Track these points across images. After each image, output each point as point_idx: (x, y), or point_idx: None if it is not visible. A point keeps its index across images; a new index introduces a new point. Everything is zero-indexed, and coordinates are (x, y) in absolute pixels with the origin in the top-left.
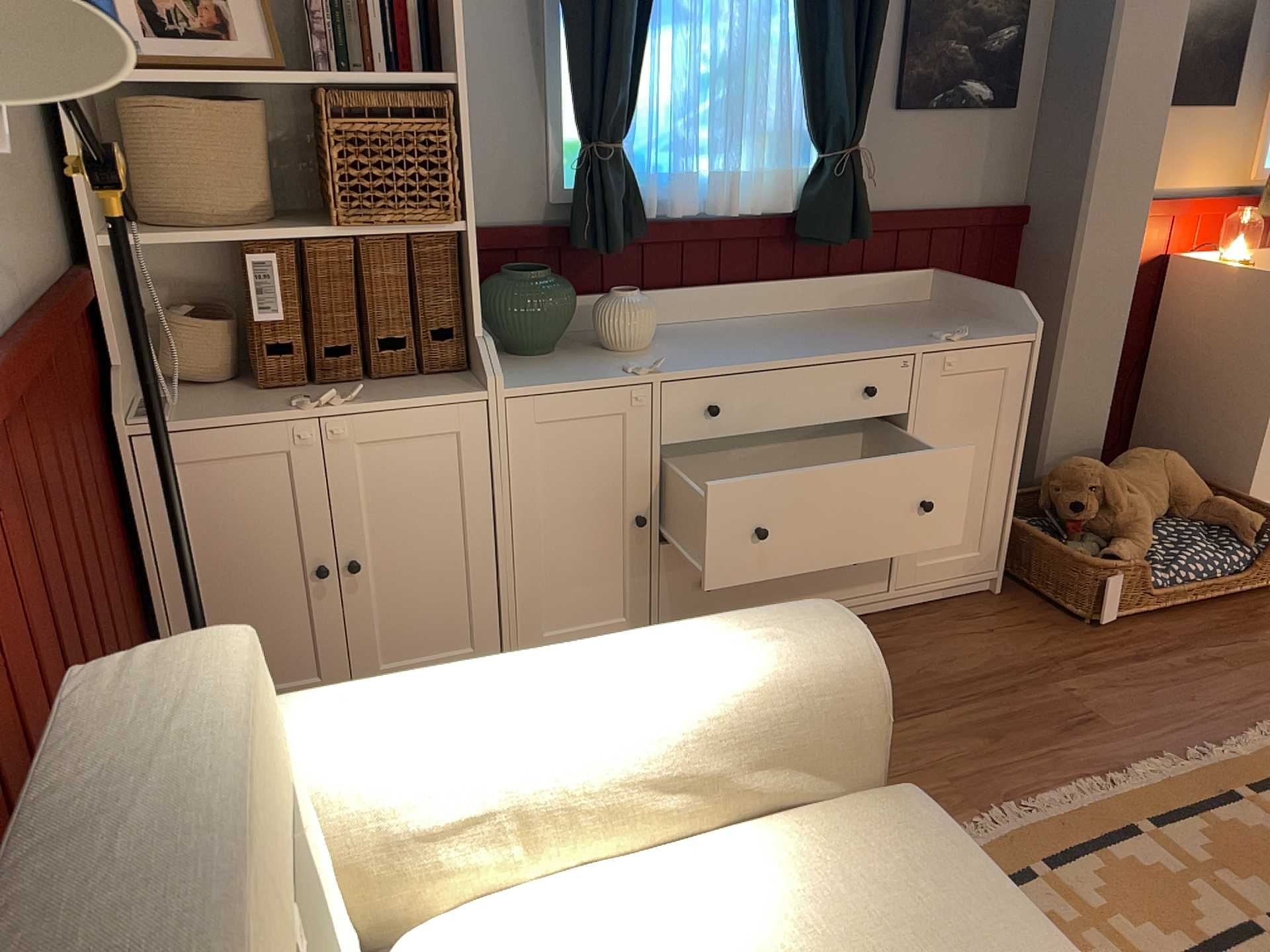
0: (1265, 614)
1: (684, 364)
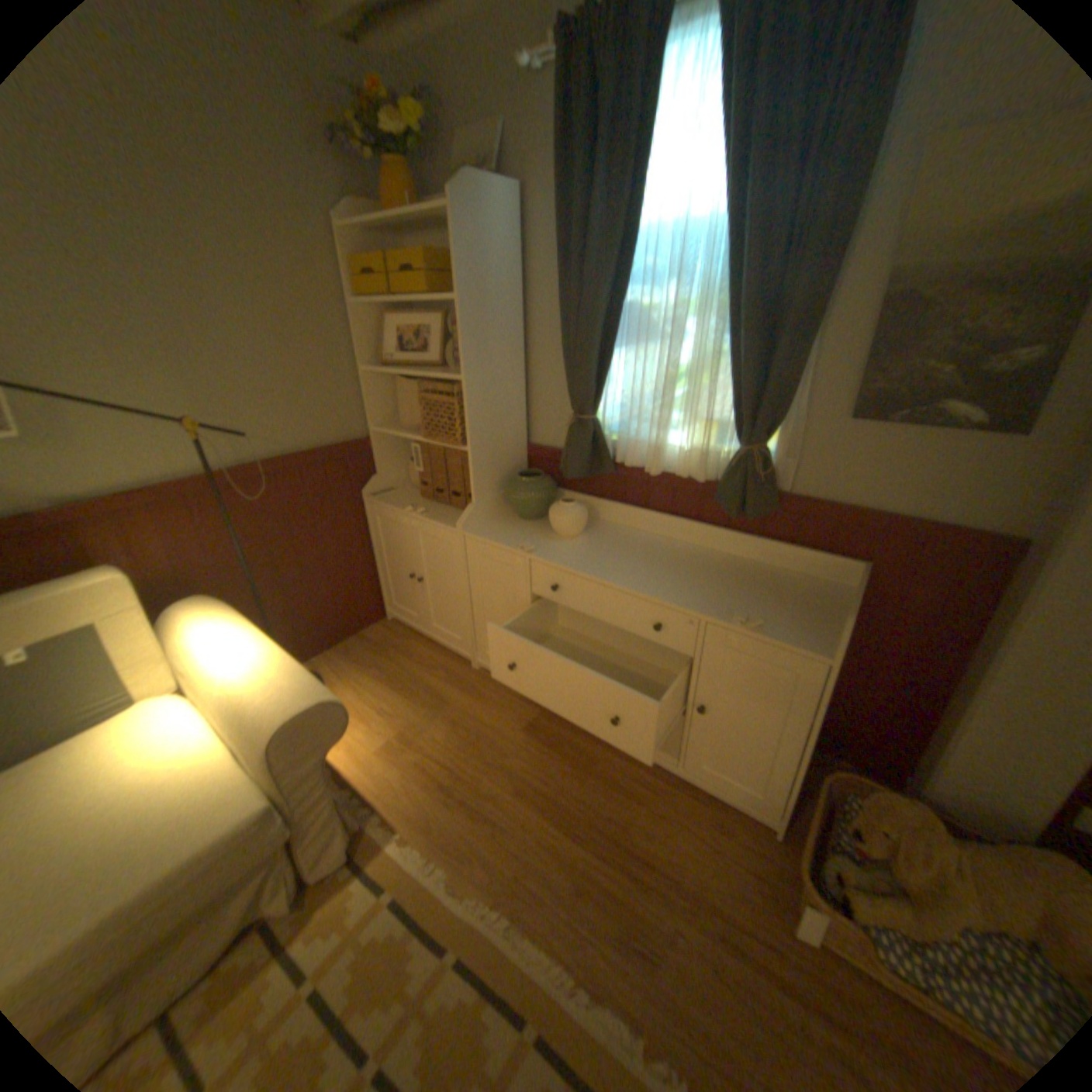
0: None
1: (555, 554)
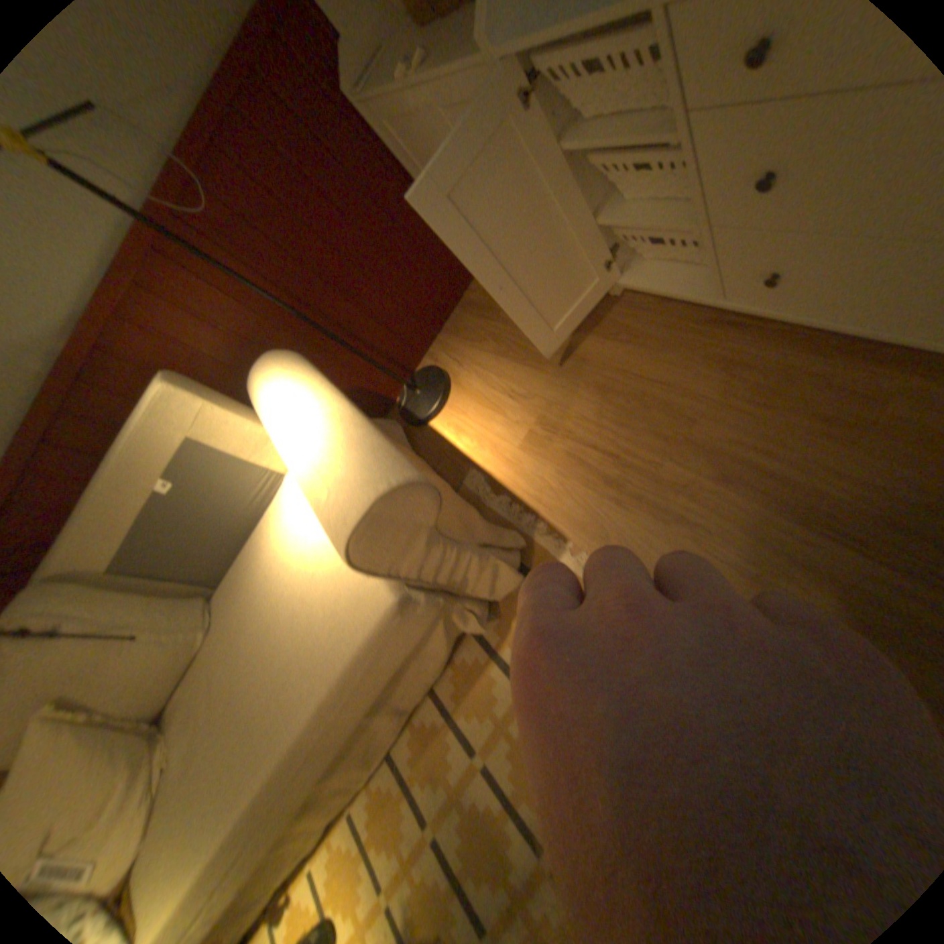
0: None
1: None
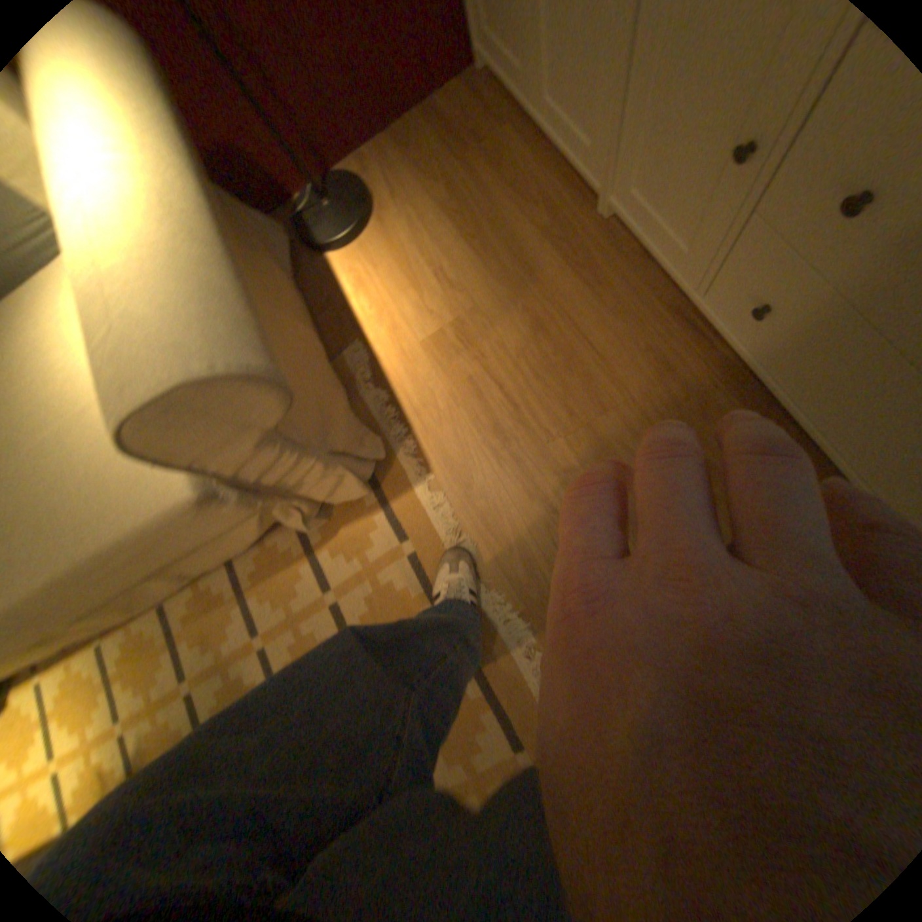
0: None
1: None
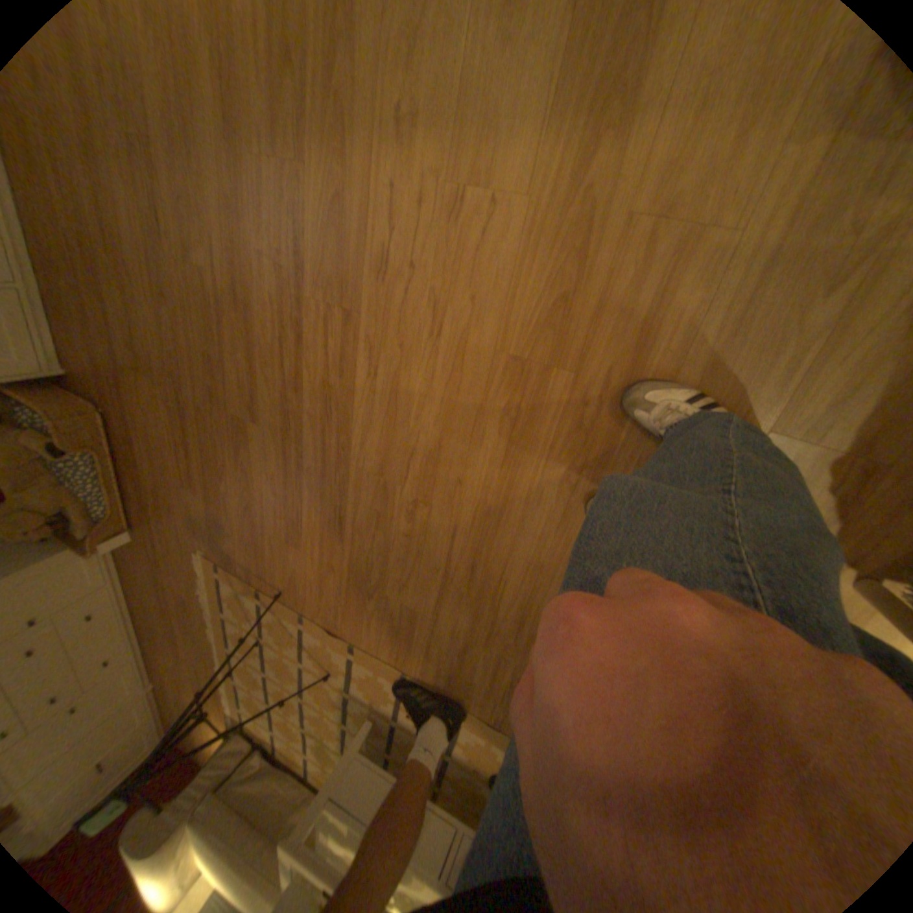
0: (118, 451)
1: None
